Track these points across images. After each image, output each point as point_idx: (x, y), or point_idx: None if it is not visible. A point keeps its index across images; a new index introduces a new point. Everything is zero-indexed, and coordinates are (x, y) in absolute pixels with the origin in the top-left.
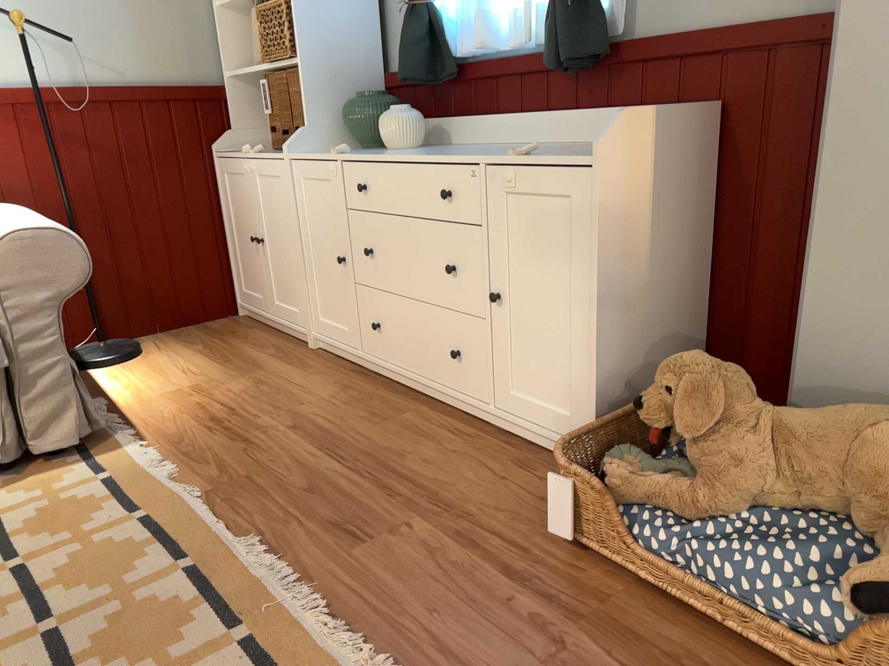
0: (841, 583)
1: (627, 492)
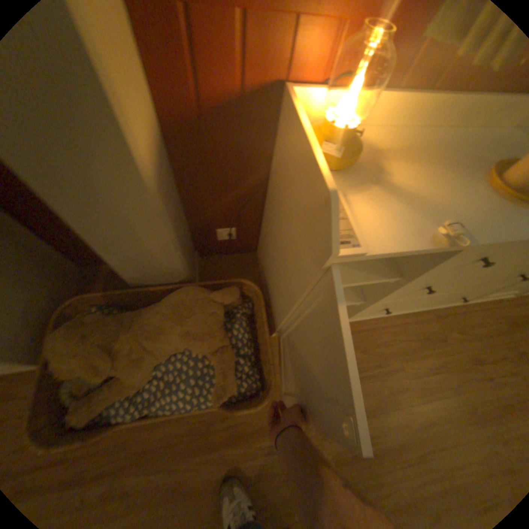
0: (208, 388)
1: (94, 413)
